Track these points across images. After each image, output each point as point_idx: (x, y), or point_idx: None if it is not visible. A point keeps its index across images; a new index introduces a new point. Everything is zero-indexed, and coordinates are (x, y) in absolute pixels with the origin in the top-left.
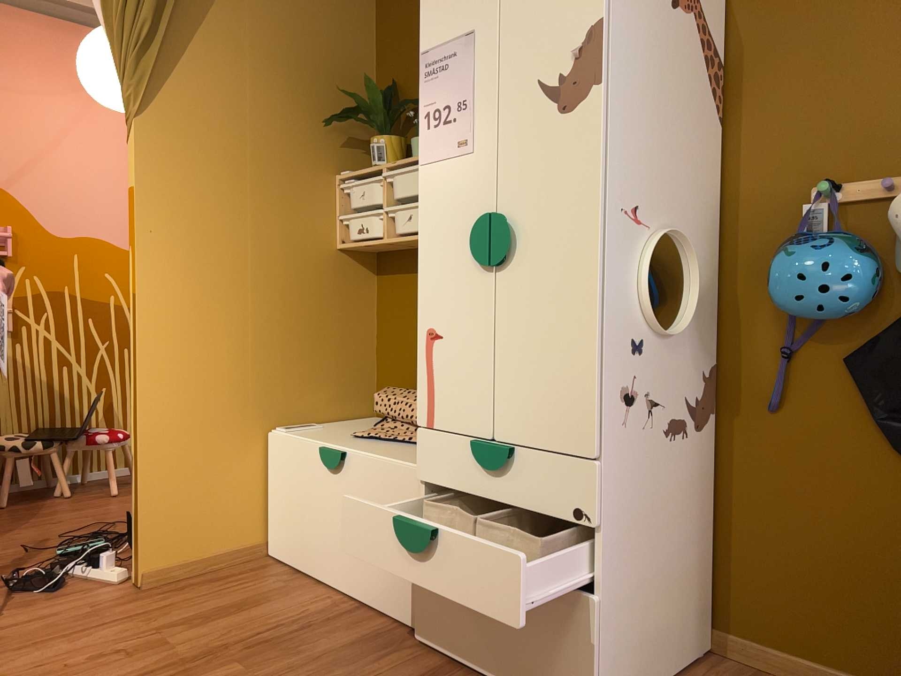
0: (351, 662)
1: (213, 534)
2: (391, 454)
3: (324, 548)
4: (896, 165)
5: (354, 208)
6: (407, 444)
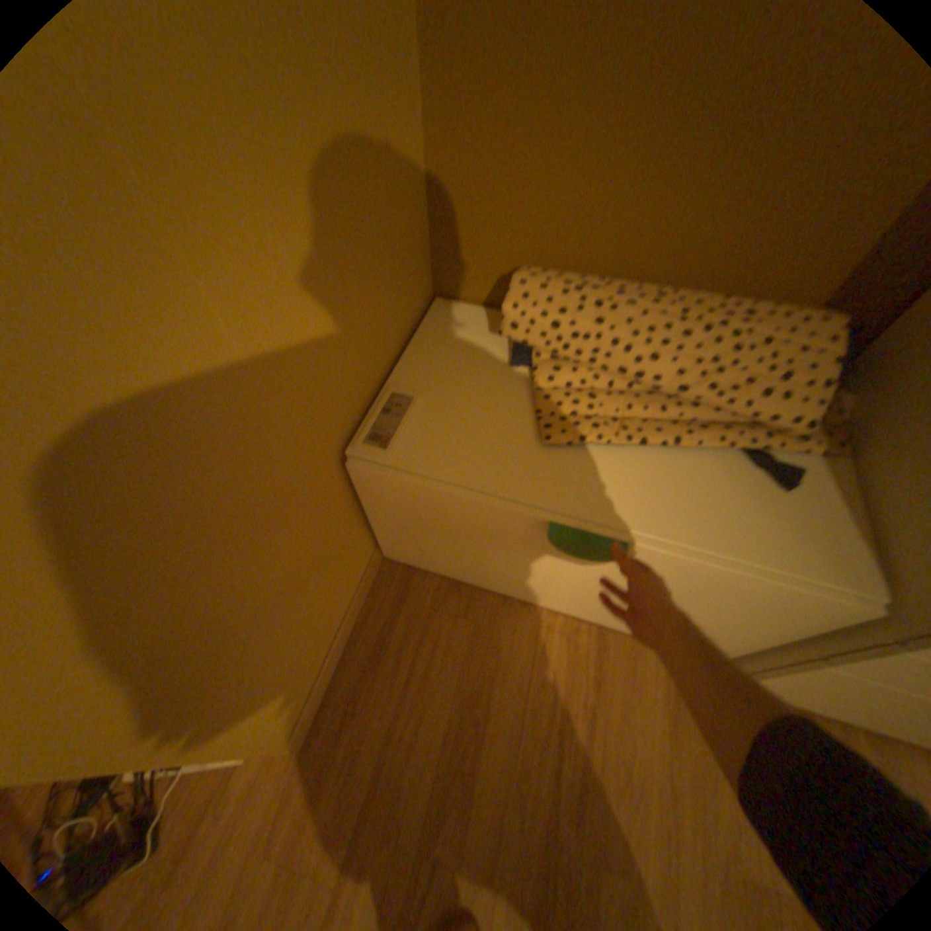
0: (710, 771)
1: (330, 618)
2: (727, 528)
3: (525, 584)
4: None
5: None
6: (676, 449)
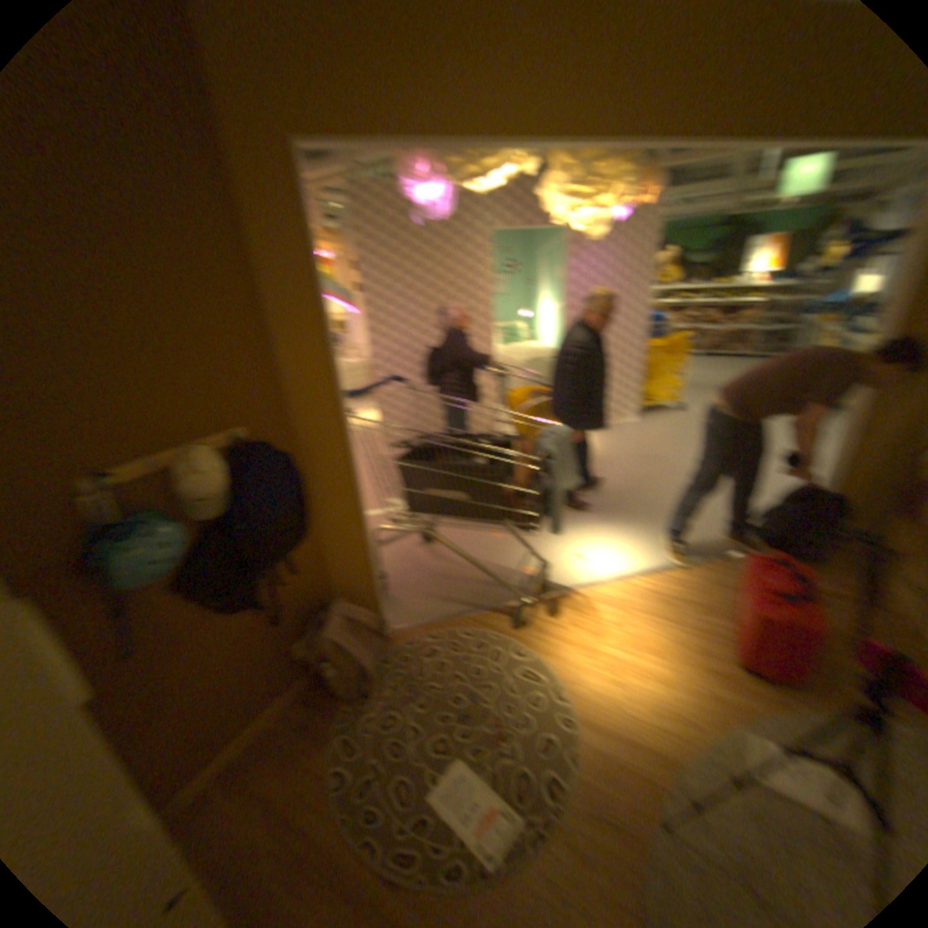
0: None
1: None
2: None
3: None
4: (138, 446)
5: None
6: None
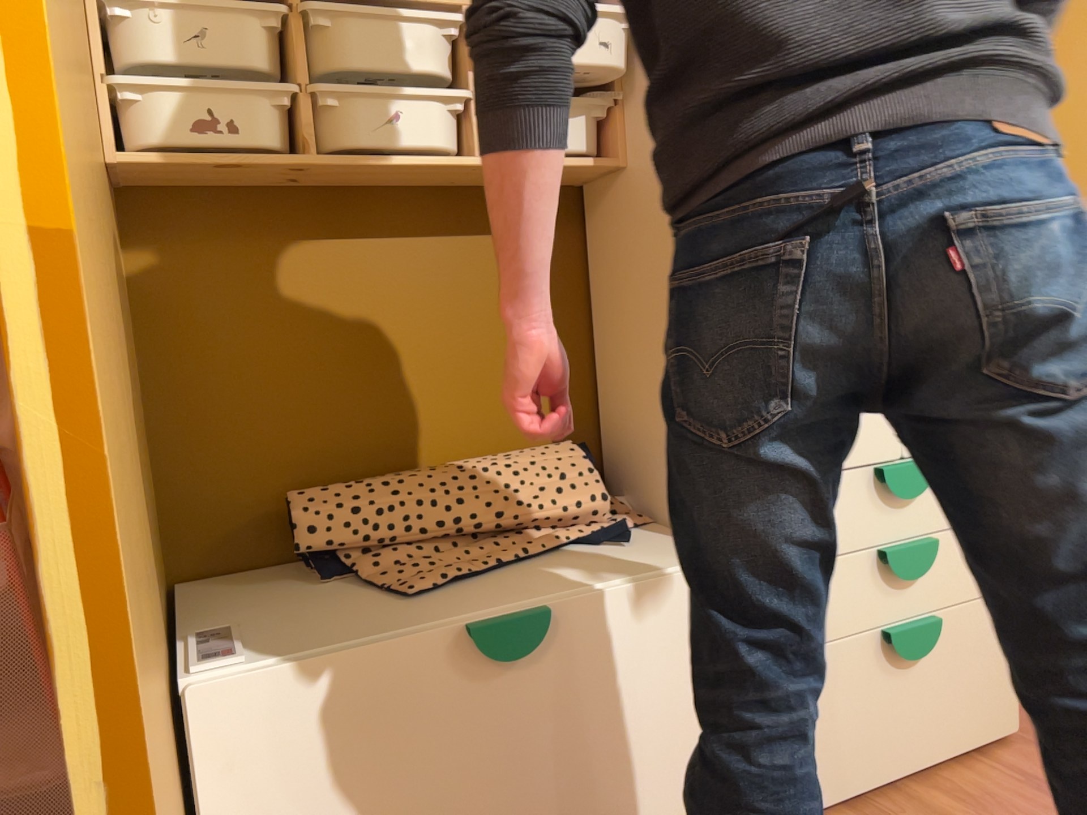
0: None
1: None
2: (612, 572)
3: None
4: None
5: (157, 66)
6: (533, 560)
